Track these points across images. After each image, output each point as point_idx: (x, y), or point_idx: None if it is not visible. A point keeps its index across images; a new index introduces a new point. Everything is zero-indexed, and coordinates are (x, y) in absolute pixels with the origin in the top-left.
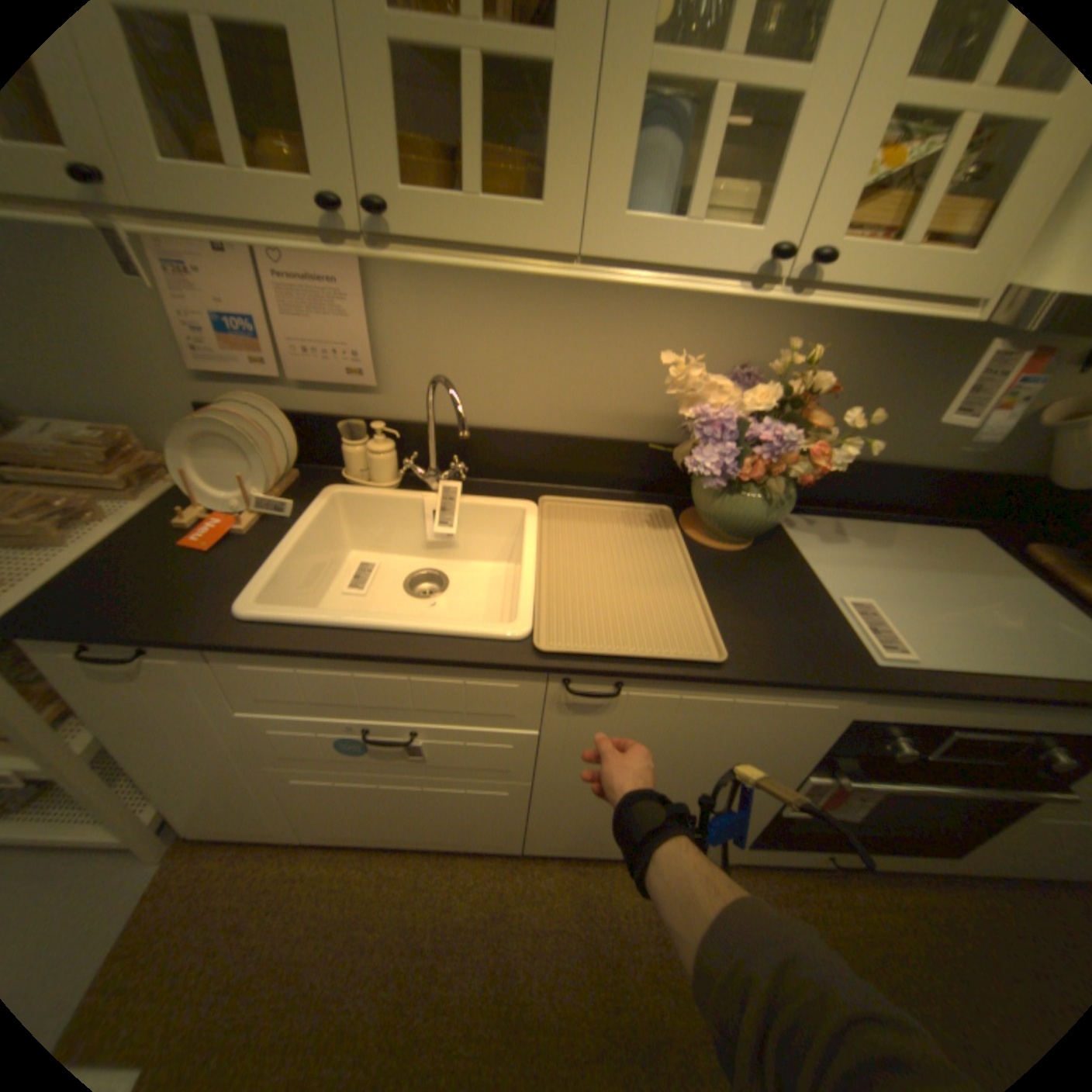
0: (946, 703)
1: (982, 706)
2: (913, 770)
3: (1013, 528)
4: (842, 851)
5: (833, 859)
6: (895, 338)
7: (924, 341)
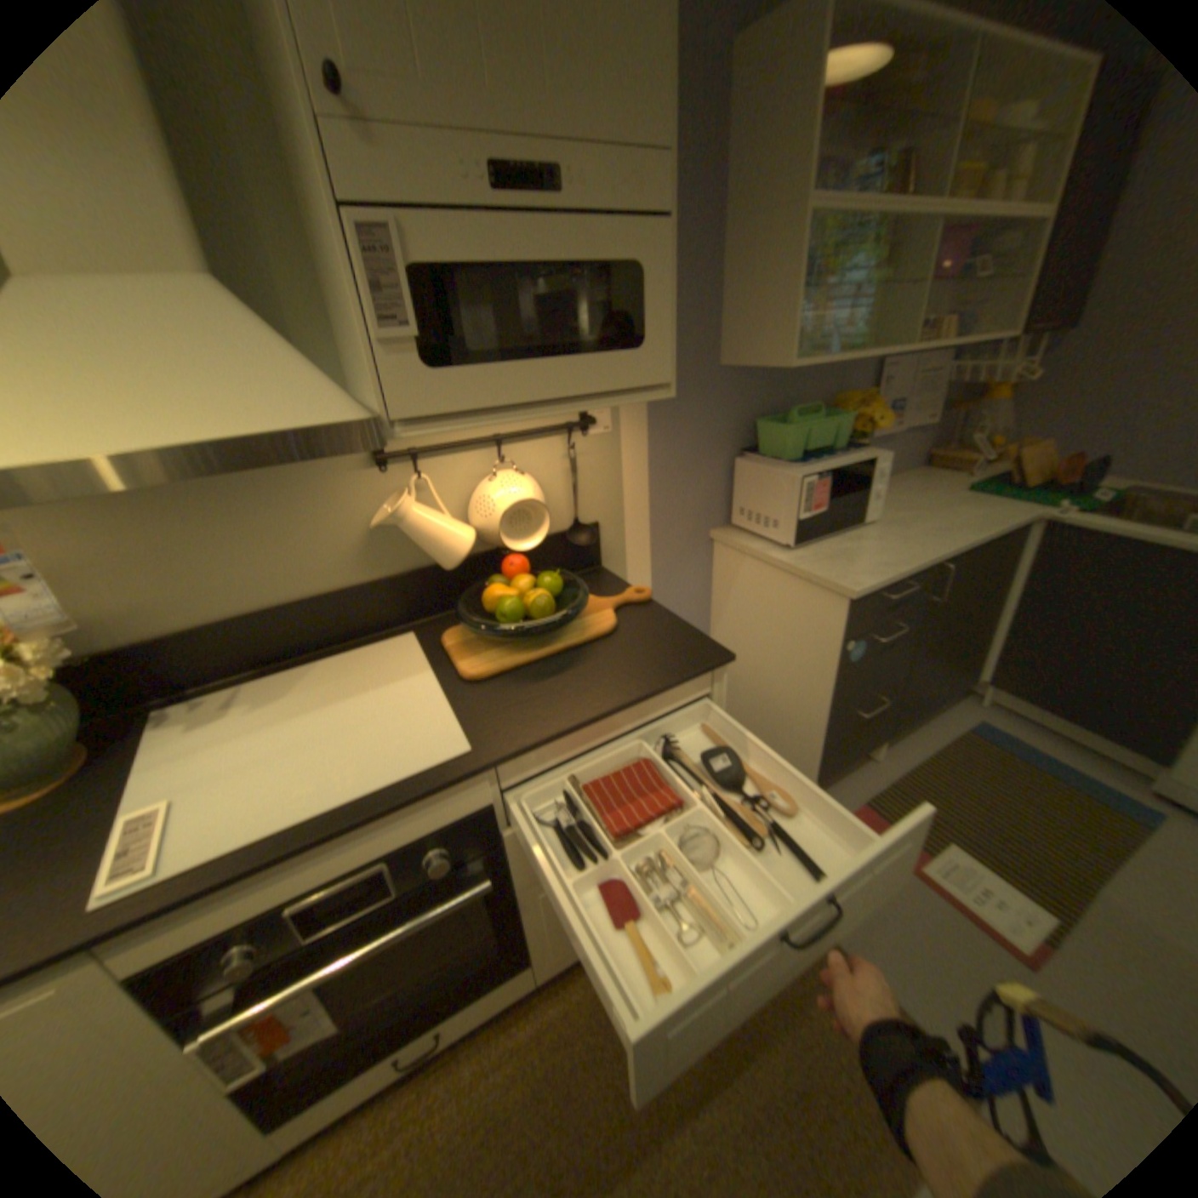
0: (208, 899)
1: (259, 876)
2: (307, 955)
3: (442, 616)
4: (385, 1049)
5: (391, 1060)
6: (134, 498)
7: (174, 491)
